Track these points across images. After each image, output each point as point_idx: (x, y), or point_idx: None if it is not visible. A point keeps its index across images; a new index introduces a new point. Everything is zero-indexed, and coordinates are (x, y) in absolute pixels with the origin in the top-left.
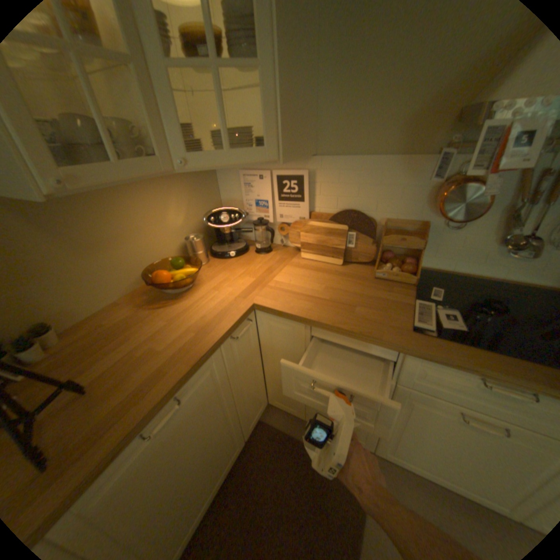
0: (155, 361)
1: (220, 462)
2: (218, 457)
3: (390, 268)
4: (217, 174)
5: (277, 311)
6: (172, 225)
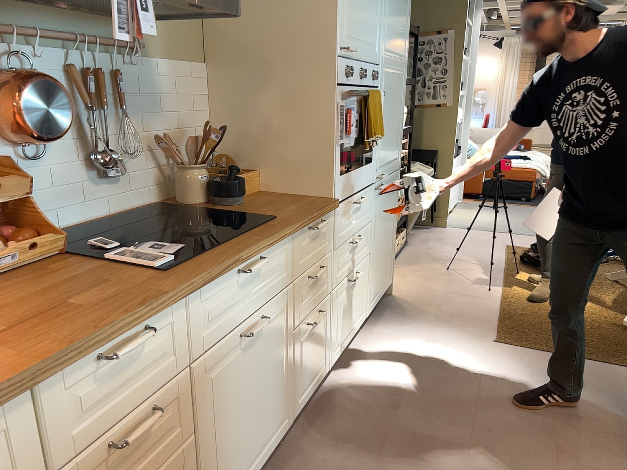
0: None
1: None
2: None
3: (1, 247)
4: None
5: None
6: None
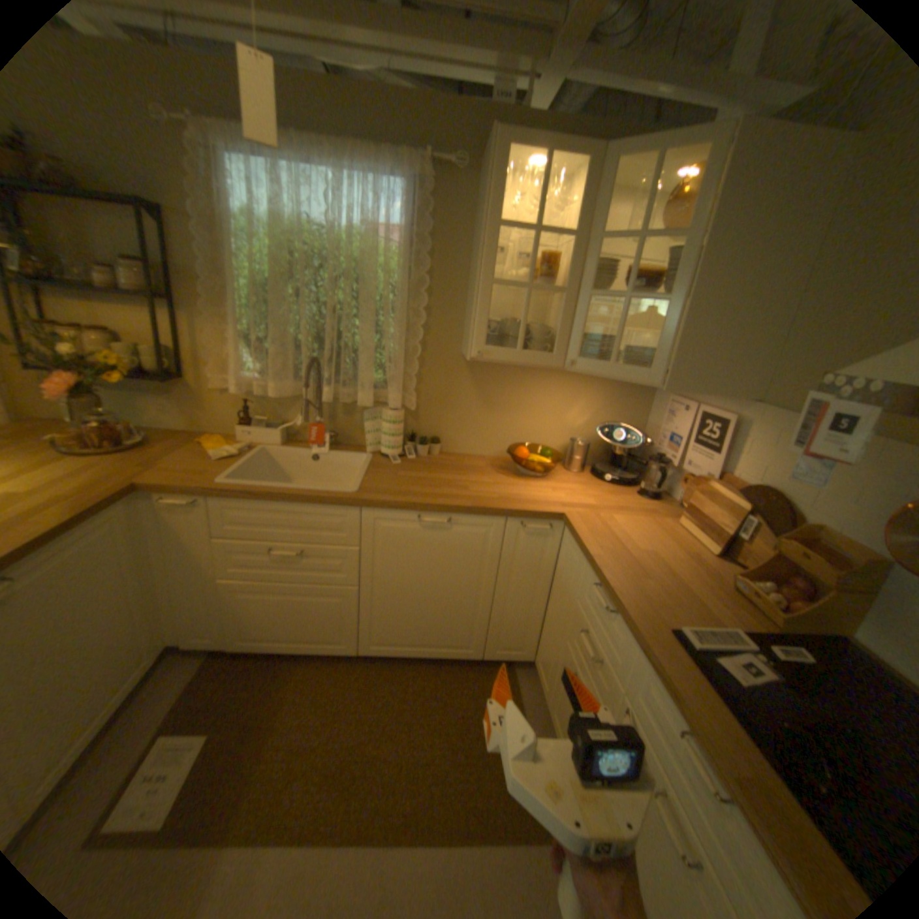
0: (461, 491)
1: (449, 631)
2: (450, 623)
3: (768, 590)
4: (655, 393)
5: (574, 531)
6: (568, 421)
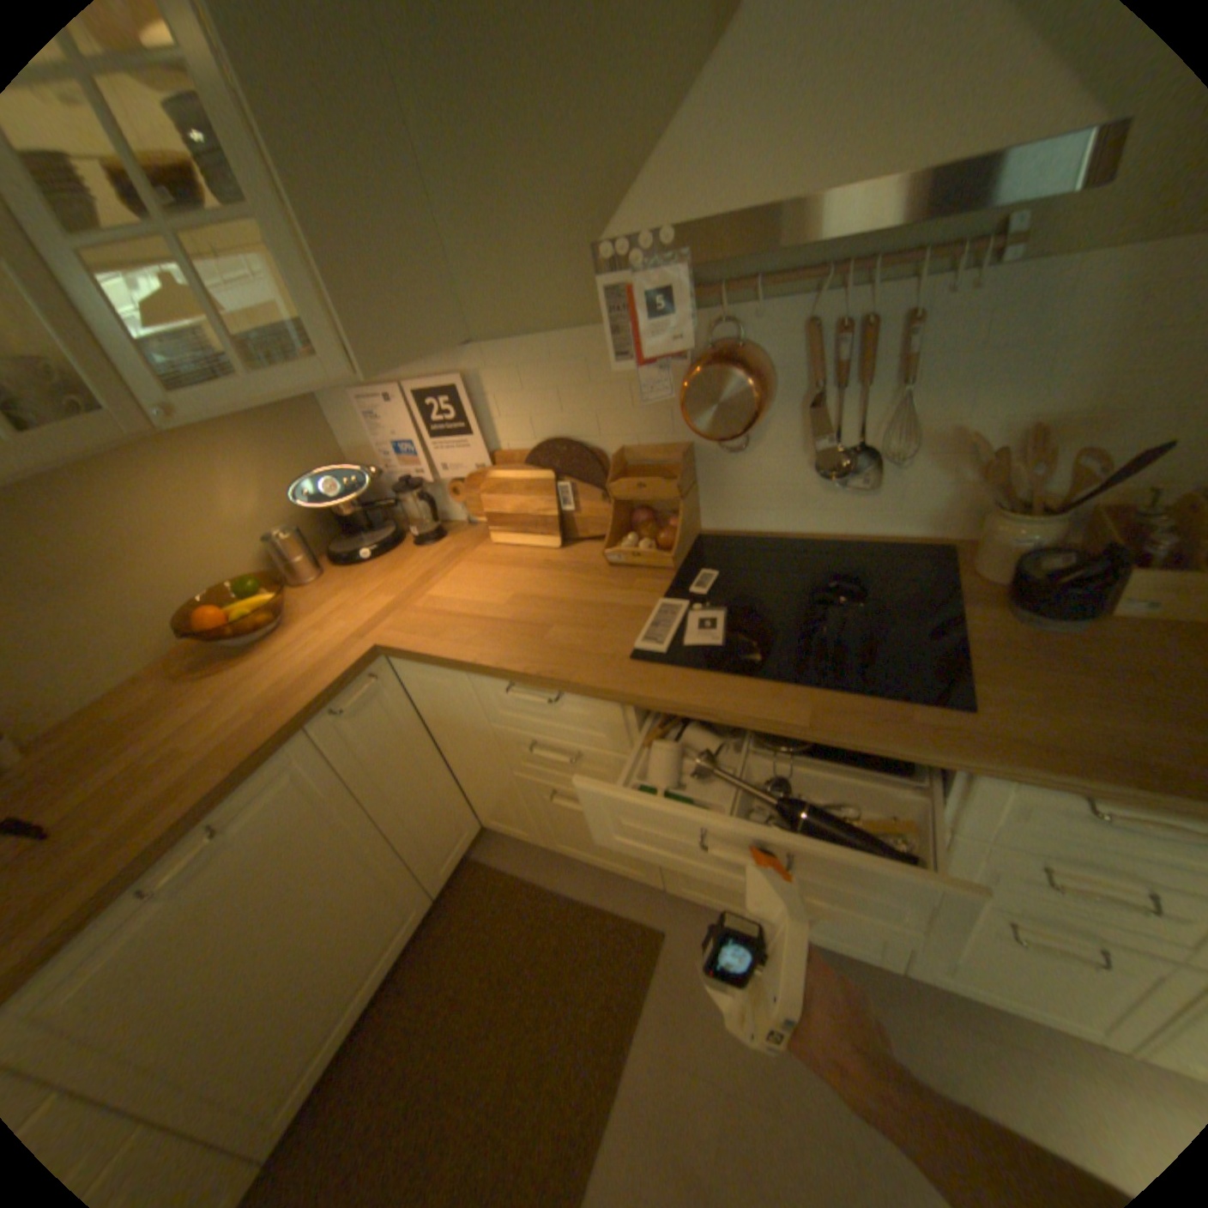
0: (173, 771)
1: (365, 937)
2: (356, 929)
3: (632, 542)
4: (316, 400)
5: (412, 654)
6: (230, 516)
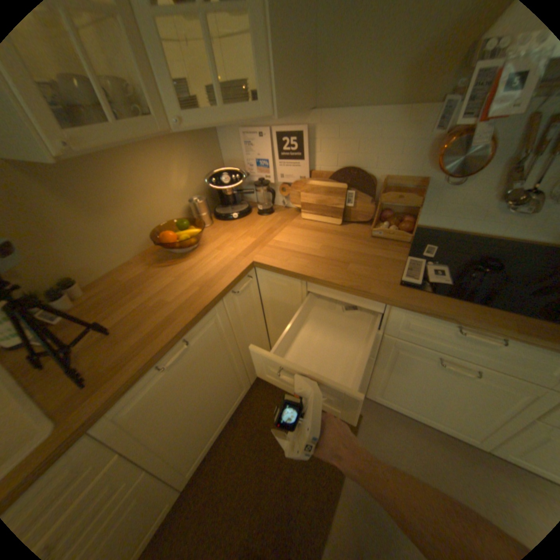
0: (165, 310)
1: (227, 399)
2: (225, 395)
3: (386, 226)
4: (217, 133)
5: (275, 268)
6: (174, 187)
